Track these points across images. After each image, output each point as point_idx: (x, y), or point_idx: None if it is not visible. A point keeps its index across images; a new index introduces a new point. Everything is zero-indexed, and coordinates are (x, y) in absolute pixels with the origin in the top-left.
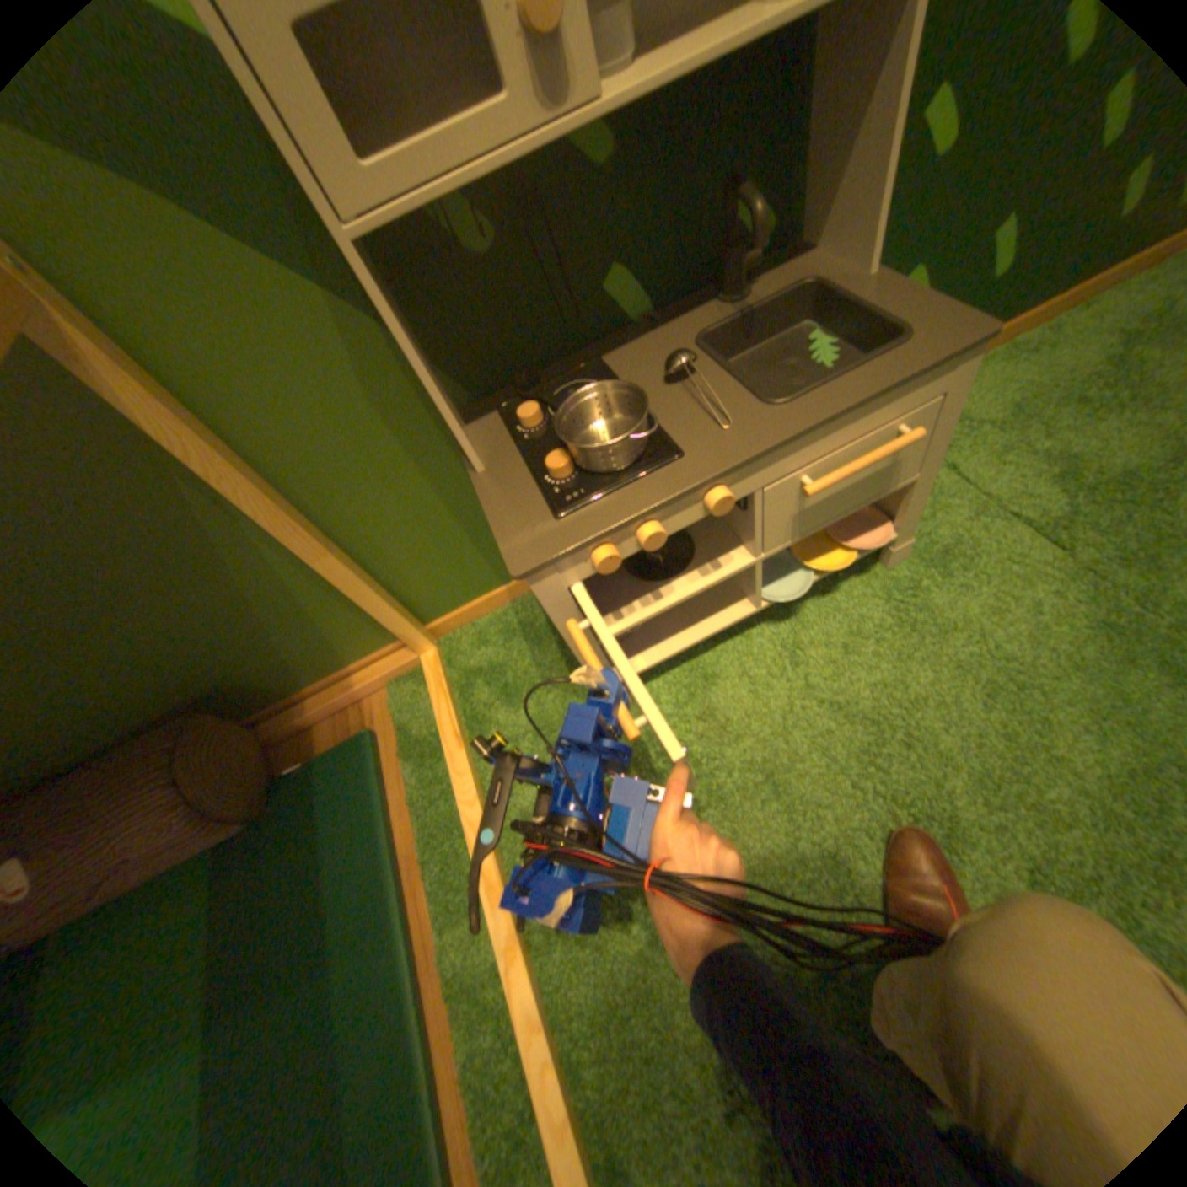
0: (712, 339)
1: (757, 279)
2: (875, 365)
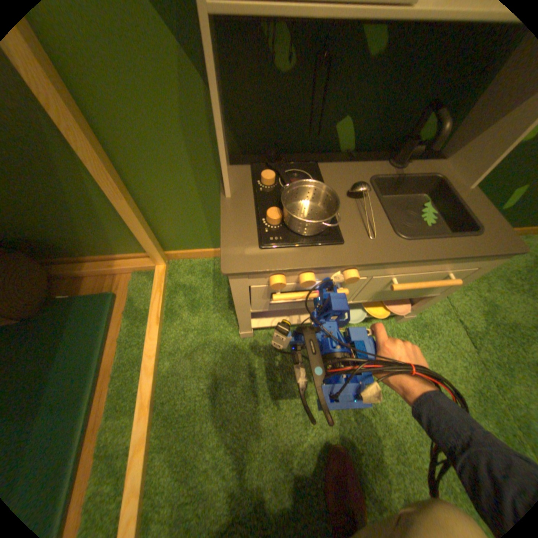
0: (380, 183)
1: (413, 161)
2: (460, 241)
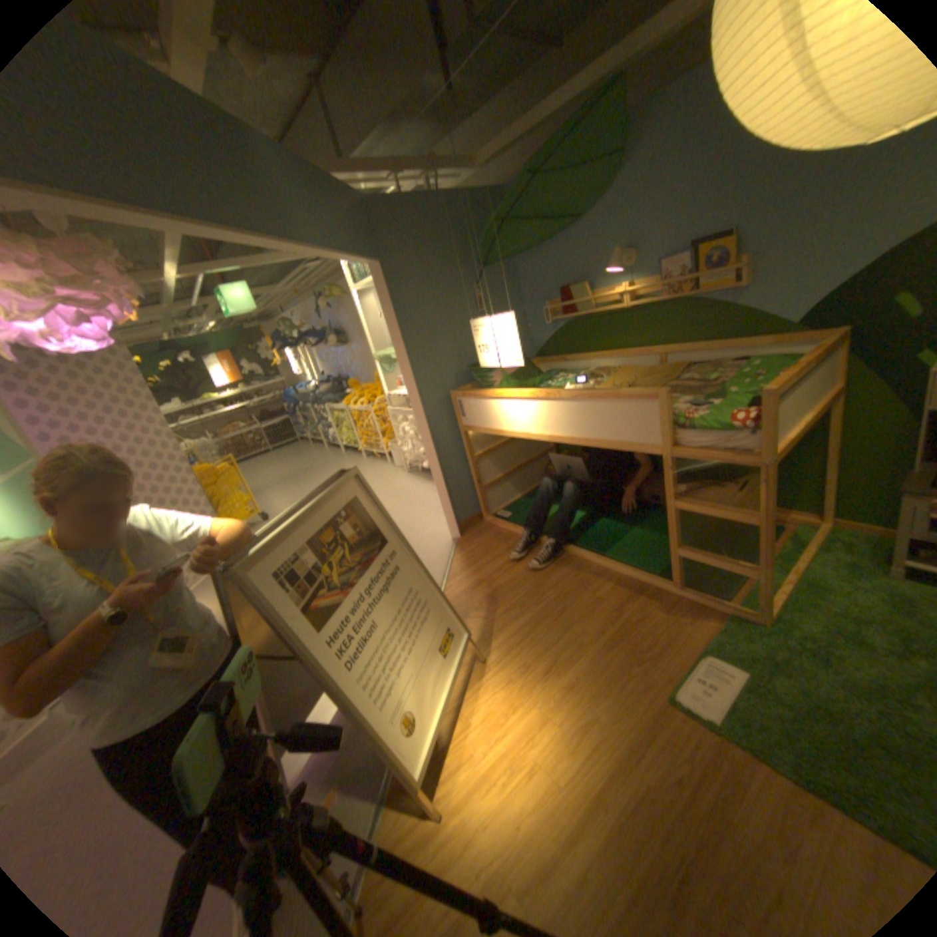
0: None
1: None
2: None
